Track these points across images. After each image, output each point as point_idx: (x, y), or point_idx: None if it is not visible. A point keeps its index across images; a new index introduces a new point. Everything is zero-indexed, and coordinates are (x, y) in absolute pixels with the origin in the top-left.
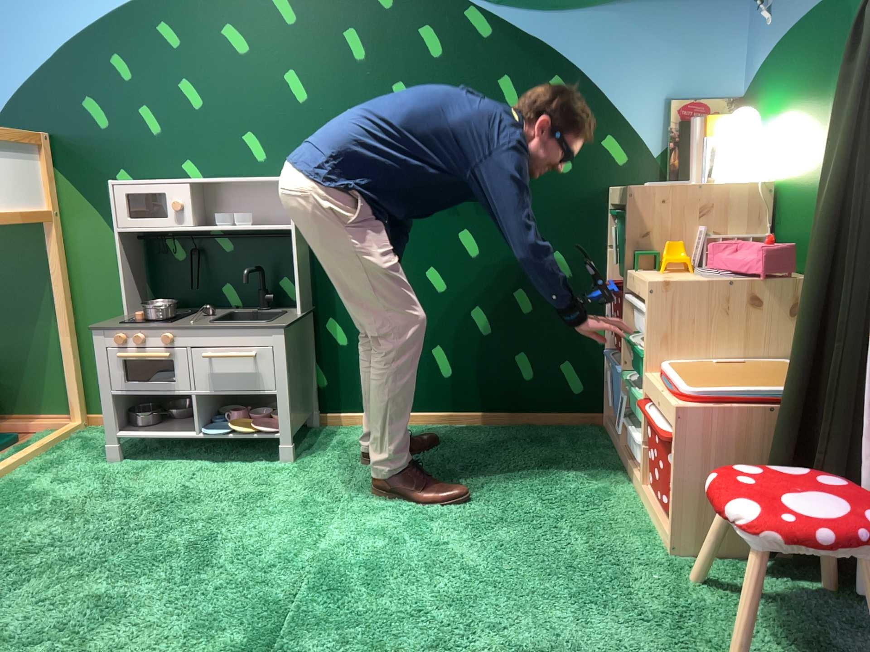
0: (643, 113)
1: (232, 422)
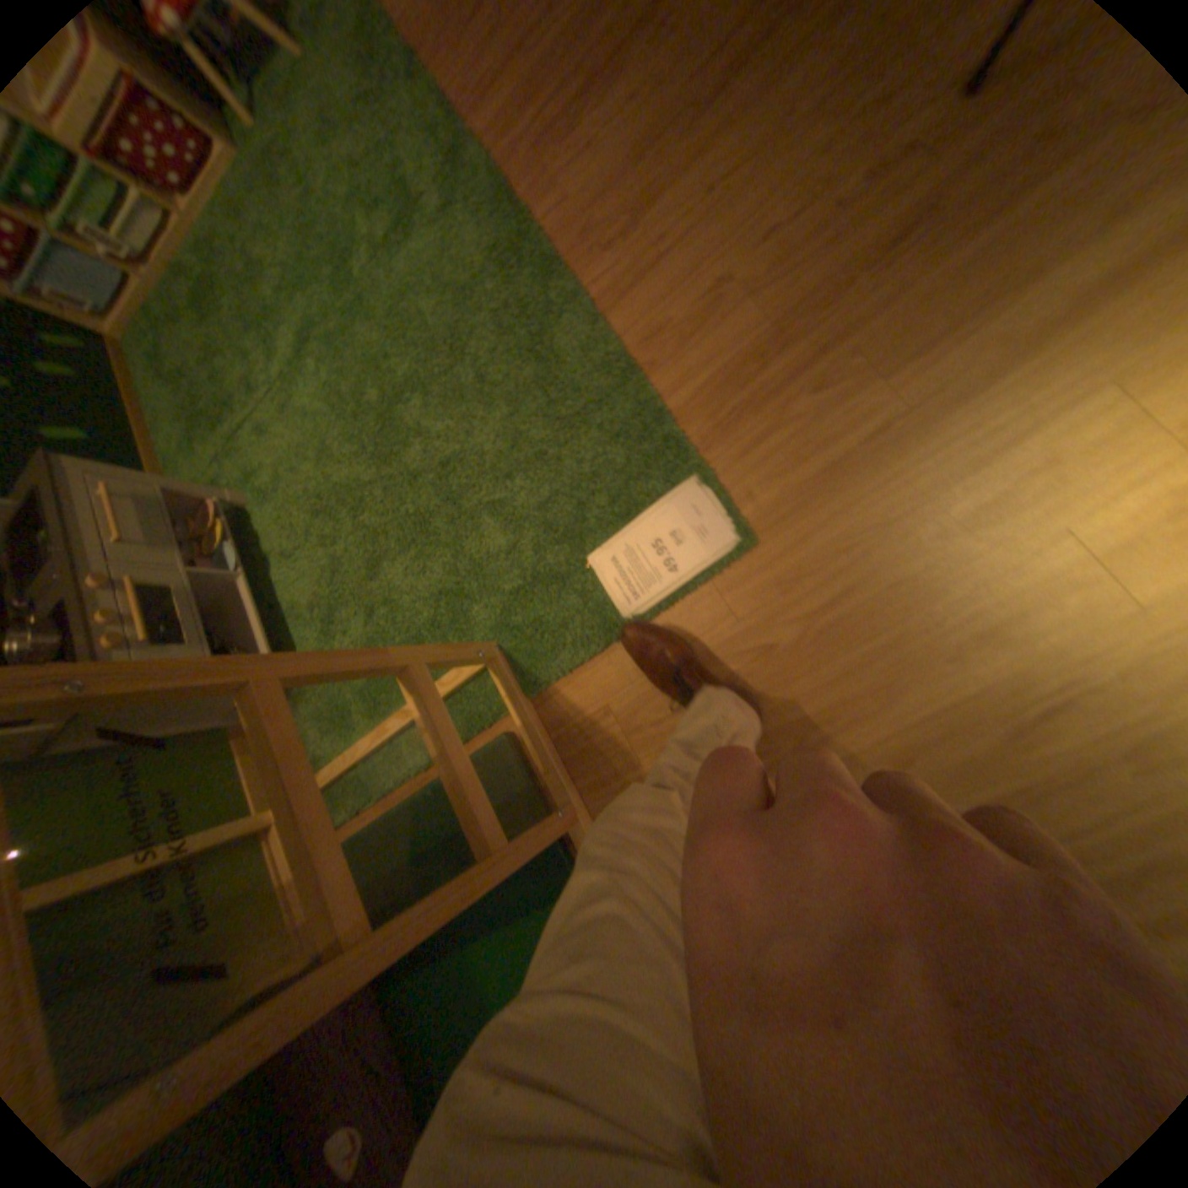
0: None
1: (207, 548)
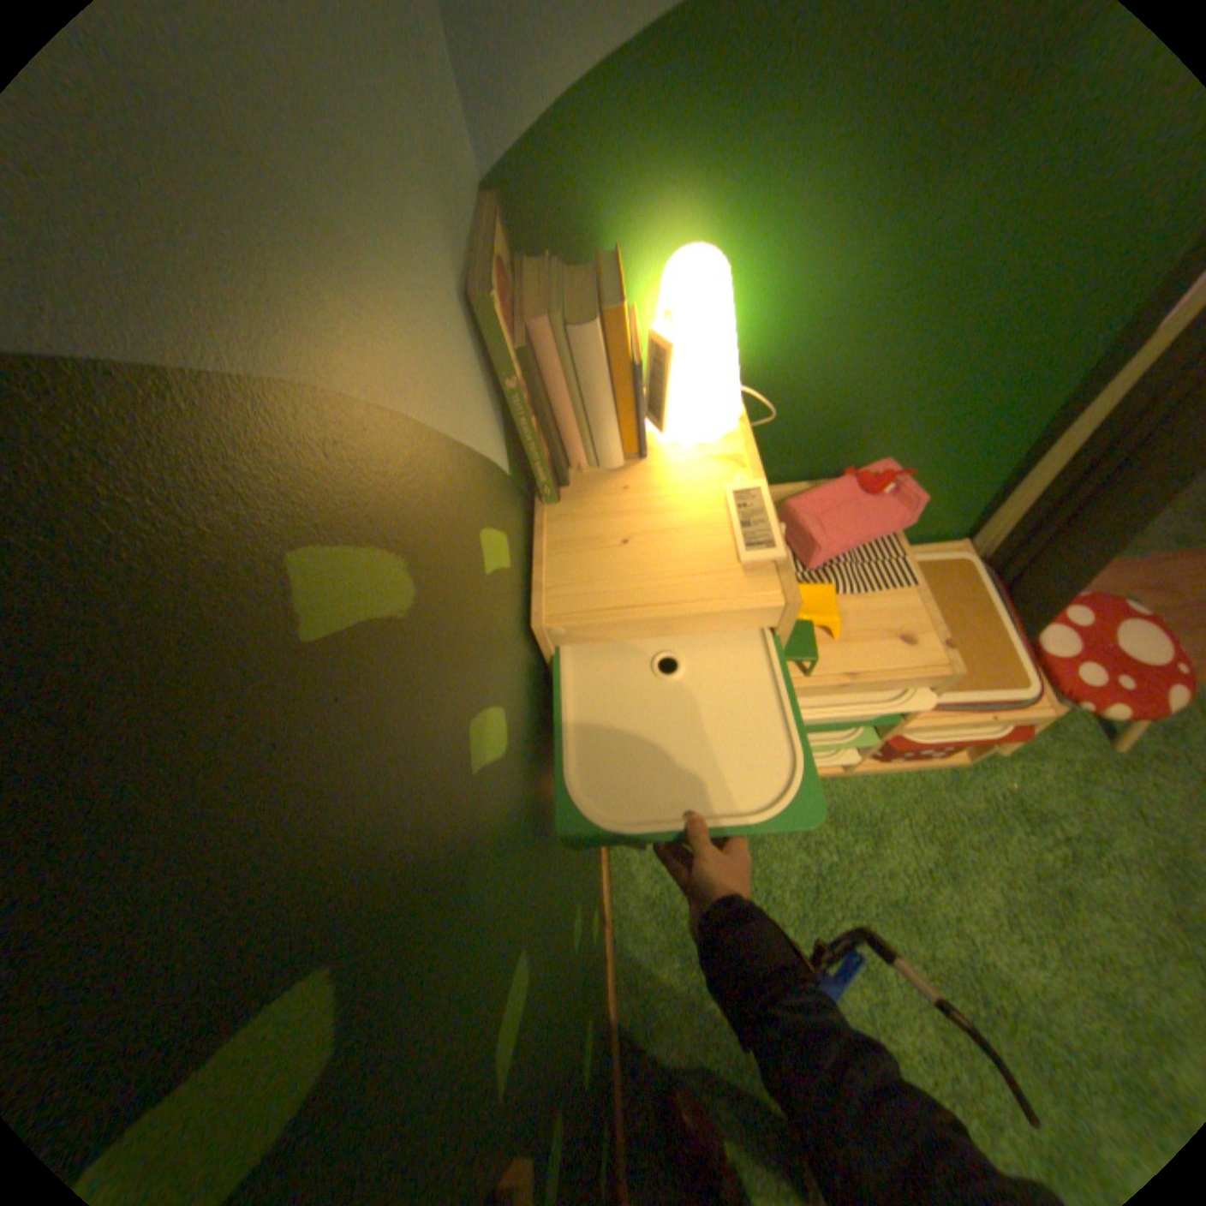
0: (471, 376)
1: None
